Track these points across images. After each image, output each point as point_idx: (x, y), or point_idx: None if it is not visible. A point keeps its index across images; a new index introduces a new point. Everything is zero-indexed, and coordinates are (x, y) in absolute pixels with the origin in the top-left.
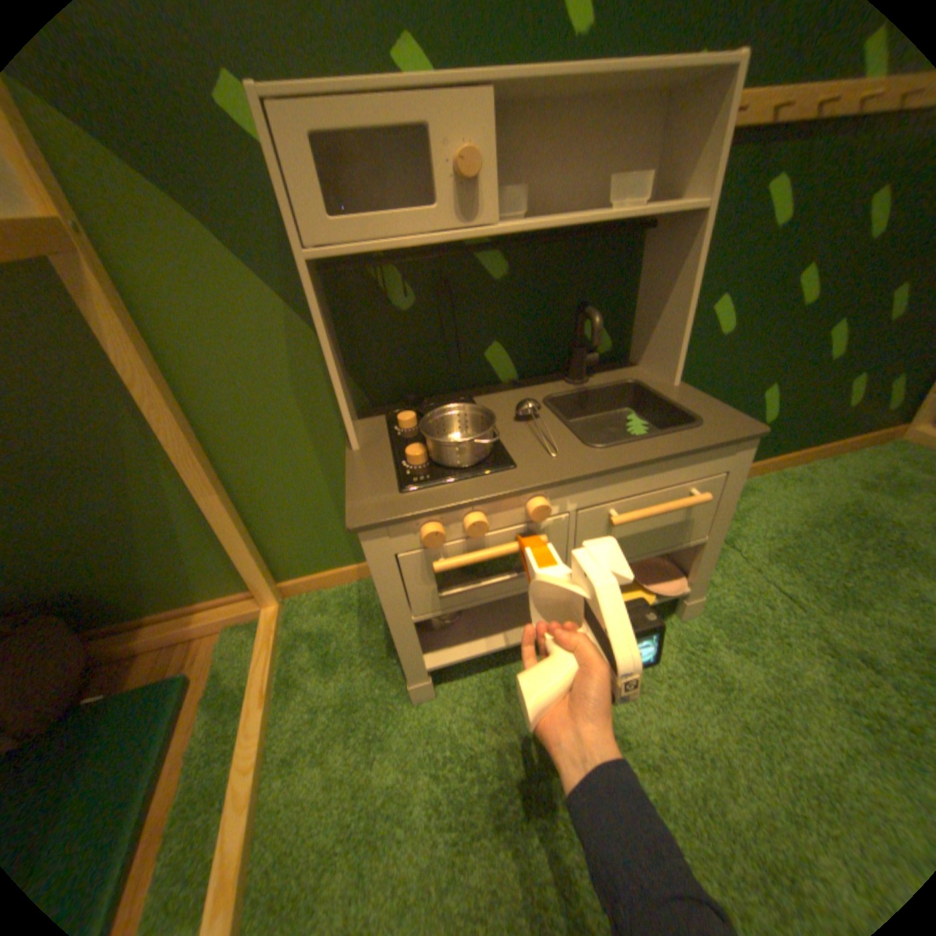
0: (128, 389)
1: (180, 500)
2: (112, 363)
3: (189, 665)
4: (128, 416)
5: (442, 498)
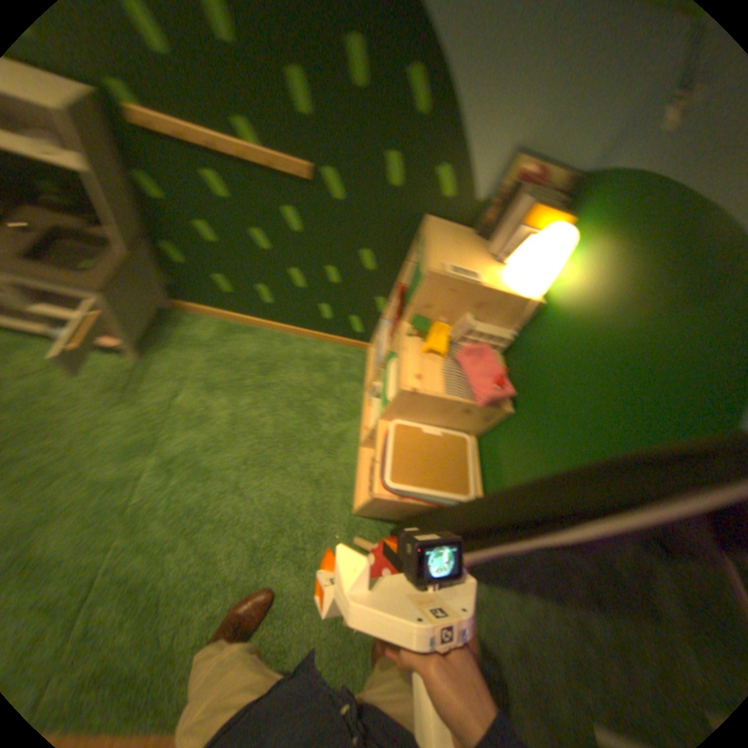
0: None
1: None
2: None
3: None
4: None
5: None
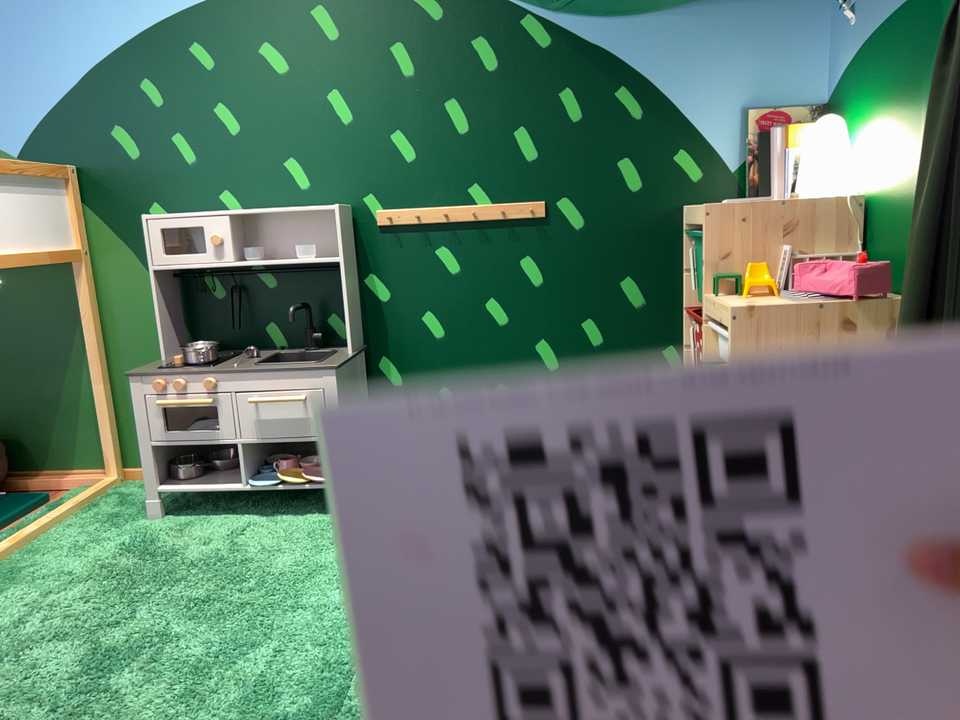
0: (82, 321)
1: (86, 389)
2: (80, 308)
3: (51, 498)
4: (78, 335)
5: (168, 370)
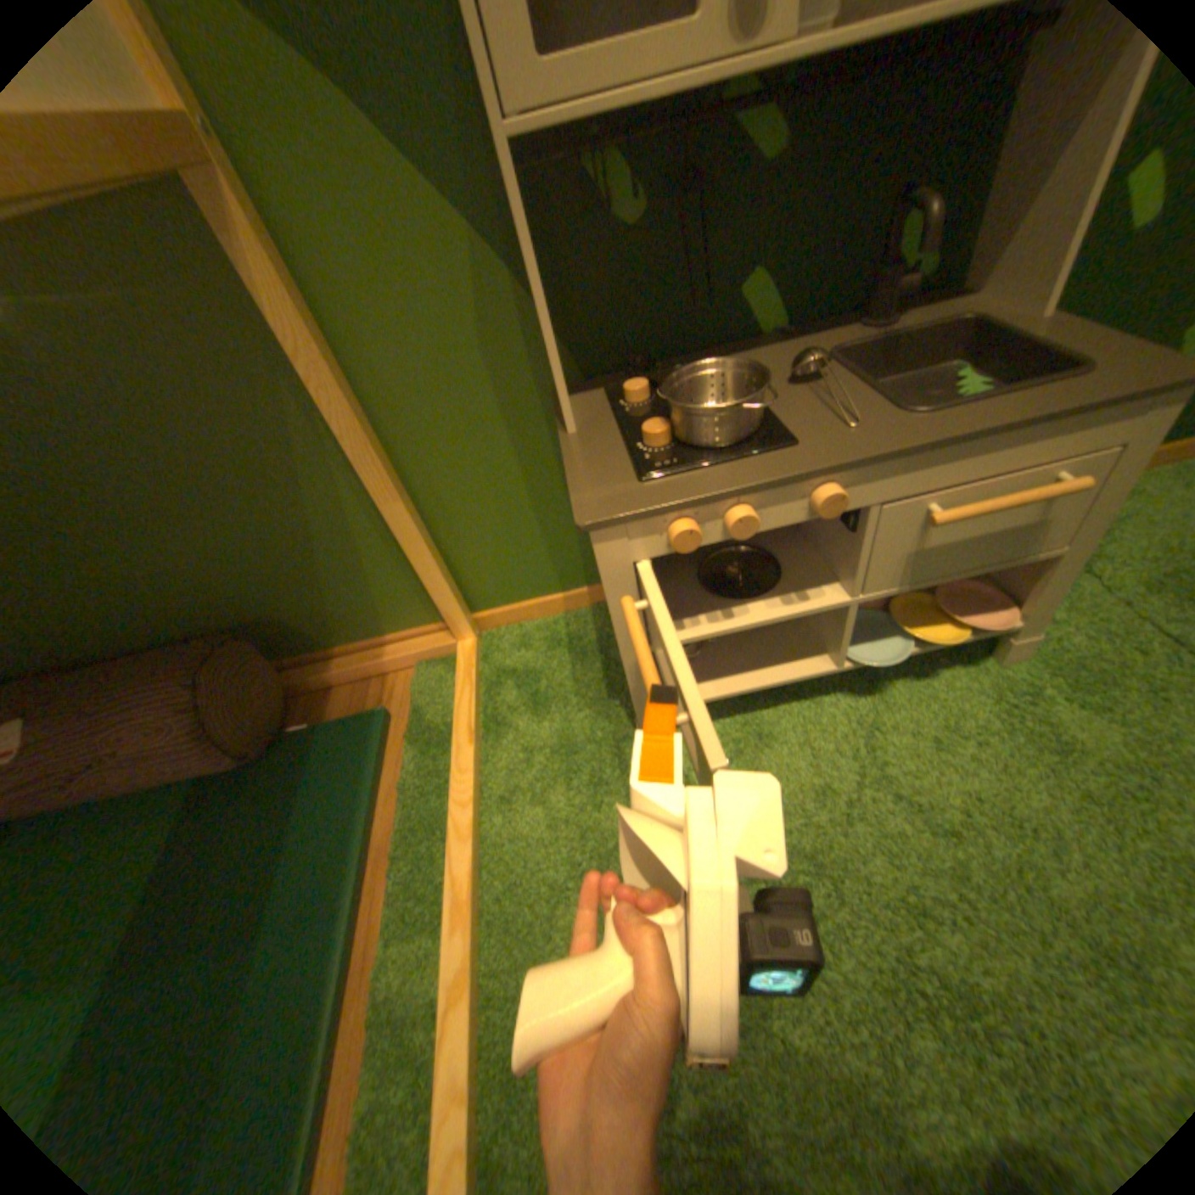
0: (288, 366)
1: (359, 510)
2: (268, 330)
3: (386, 699)
4: (292, 403)
5: (697, 487)
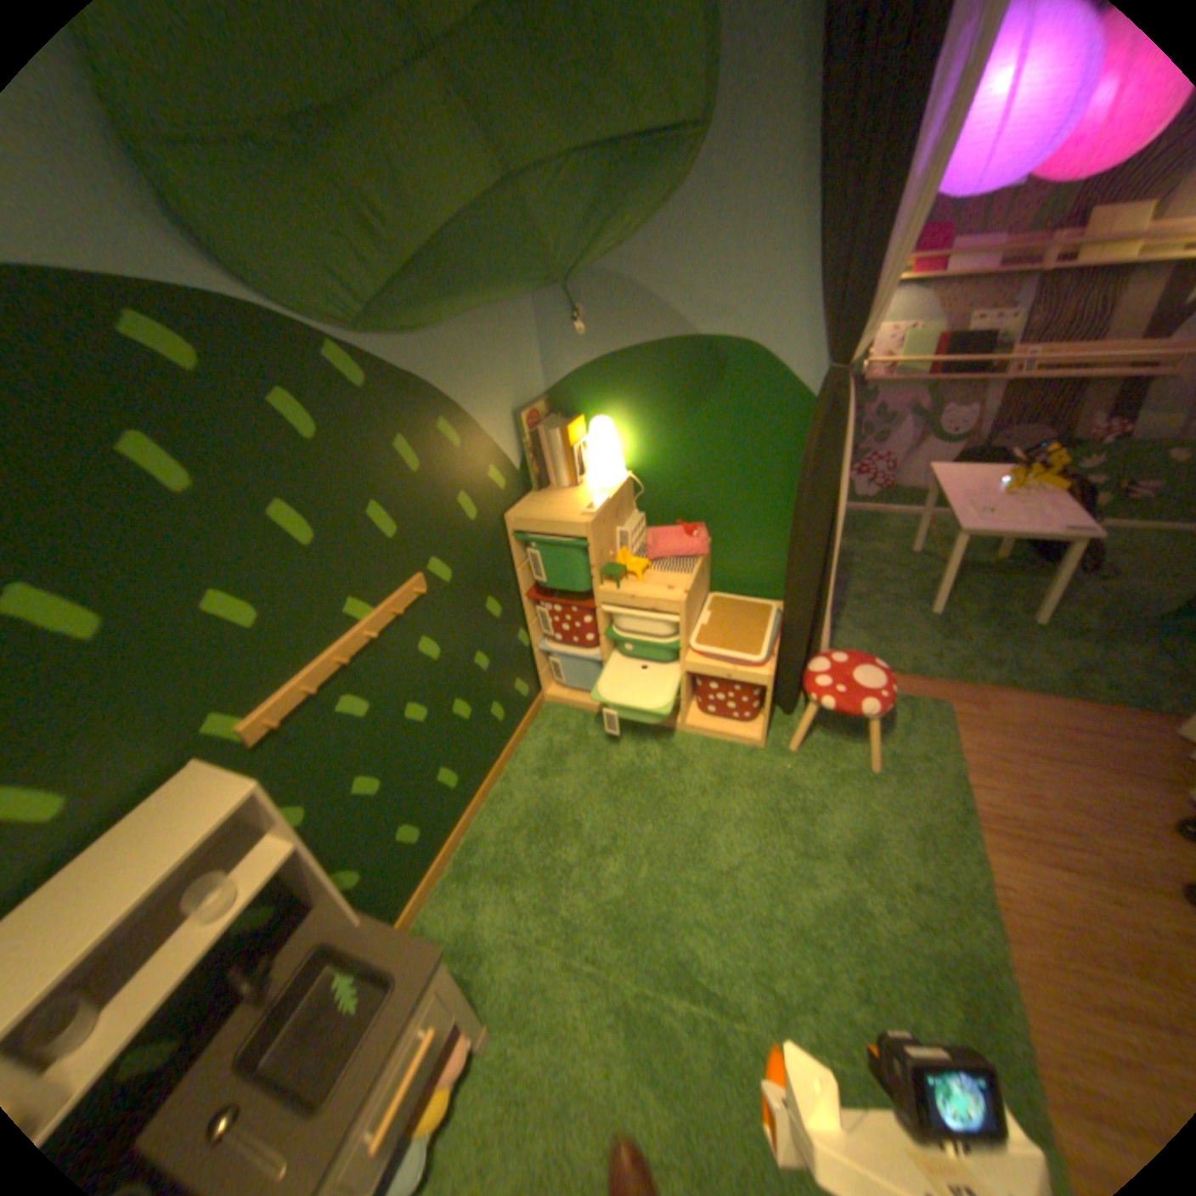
0: None
1: None
2: None
3: None
4: None
5: None
